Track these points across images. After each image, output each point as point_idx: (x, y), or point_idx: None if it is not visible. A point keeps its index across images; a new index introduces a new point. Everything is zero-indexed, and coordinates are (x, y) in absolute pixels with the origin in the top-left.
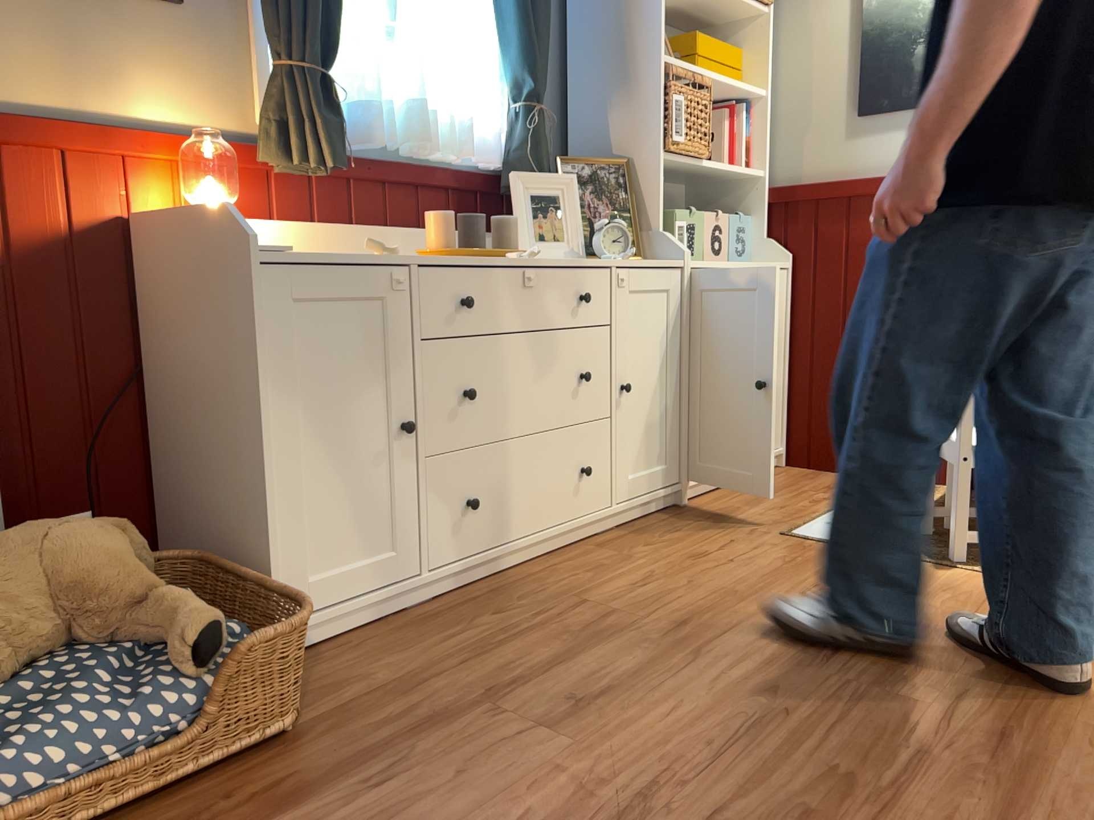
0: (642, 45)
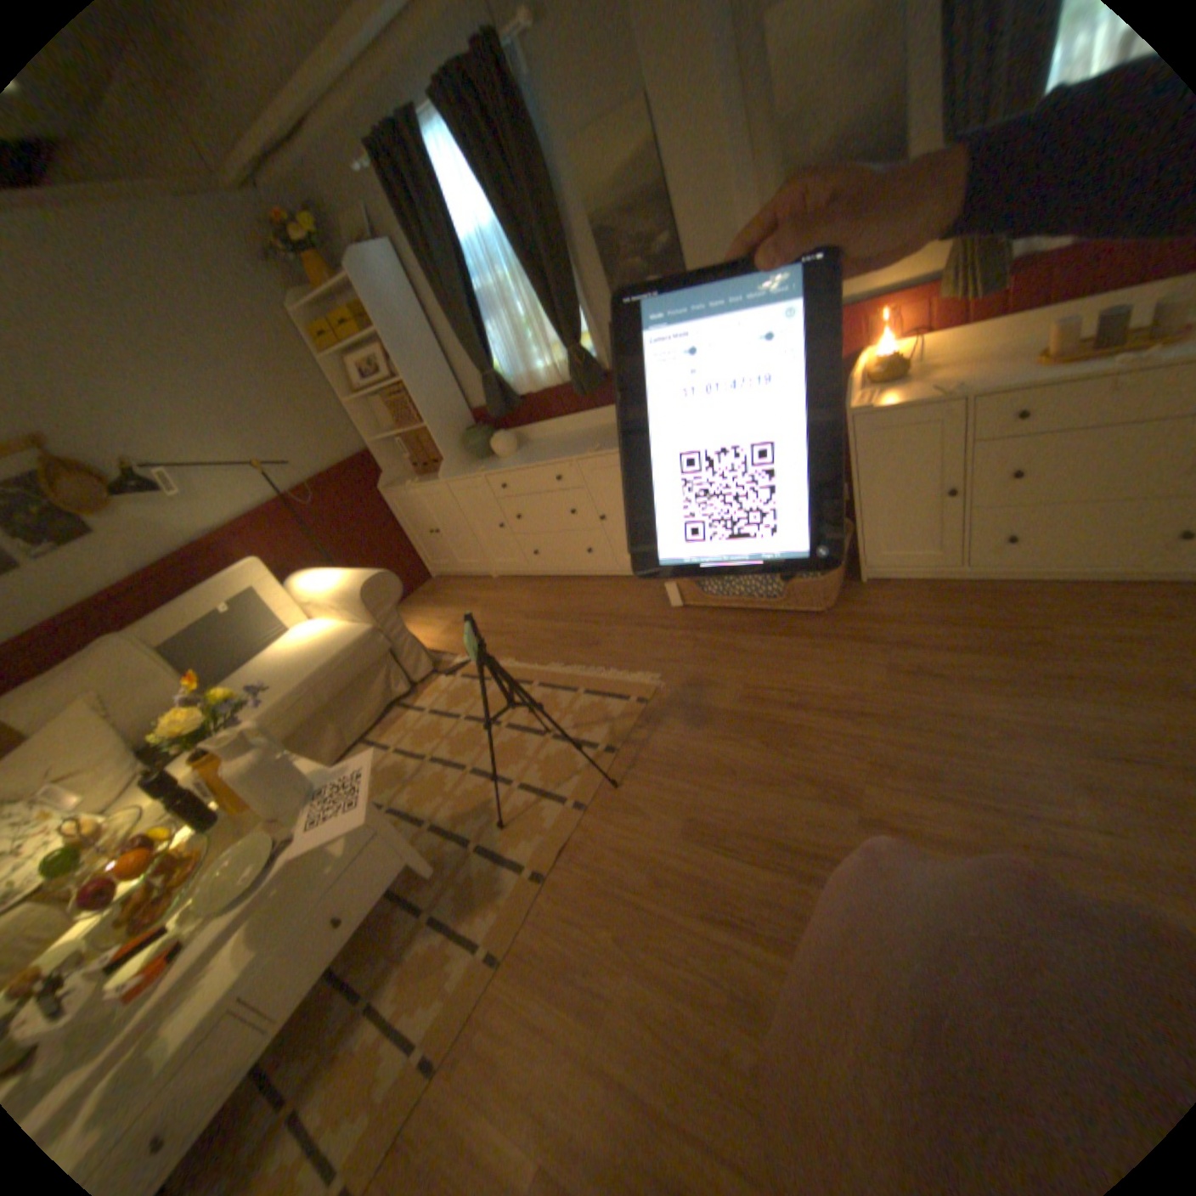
0: None
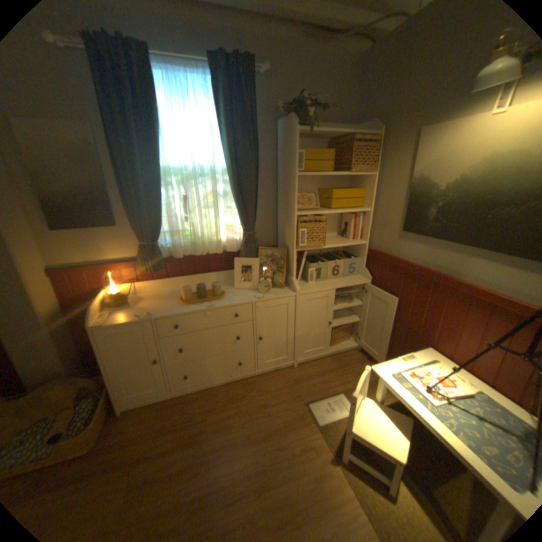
0: (291, 207)
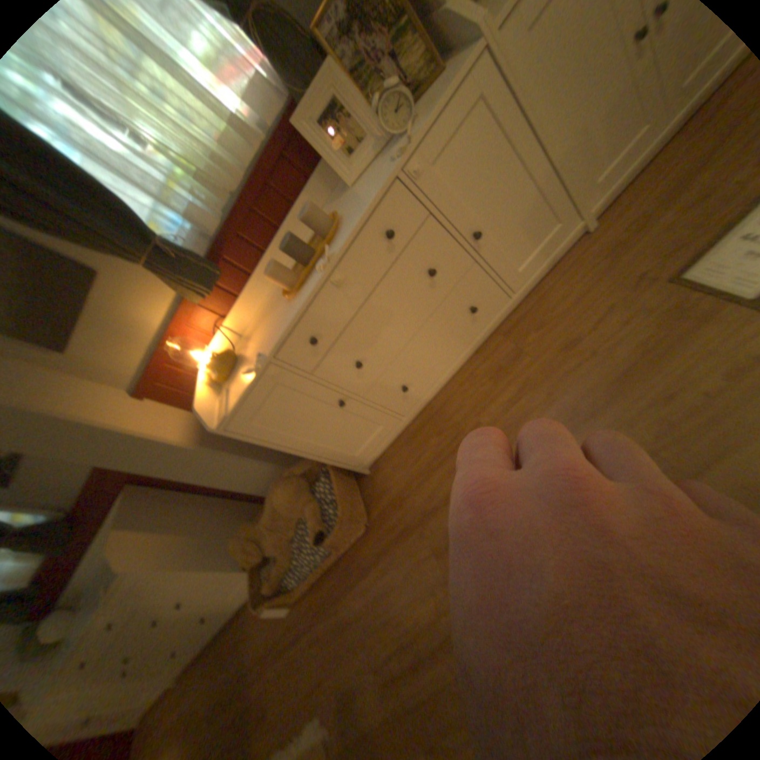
0: None
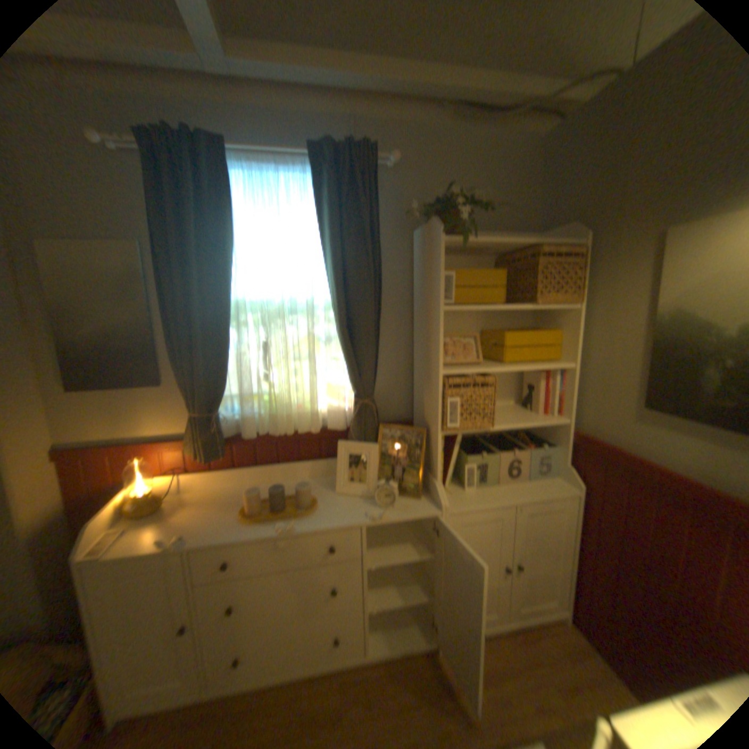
0: (433, 361)
